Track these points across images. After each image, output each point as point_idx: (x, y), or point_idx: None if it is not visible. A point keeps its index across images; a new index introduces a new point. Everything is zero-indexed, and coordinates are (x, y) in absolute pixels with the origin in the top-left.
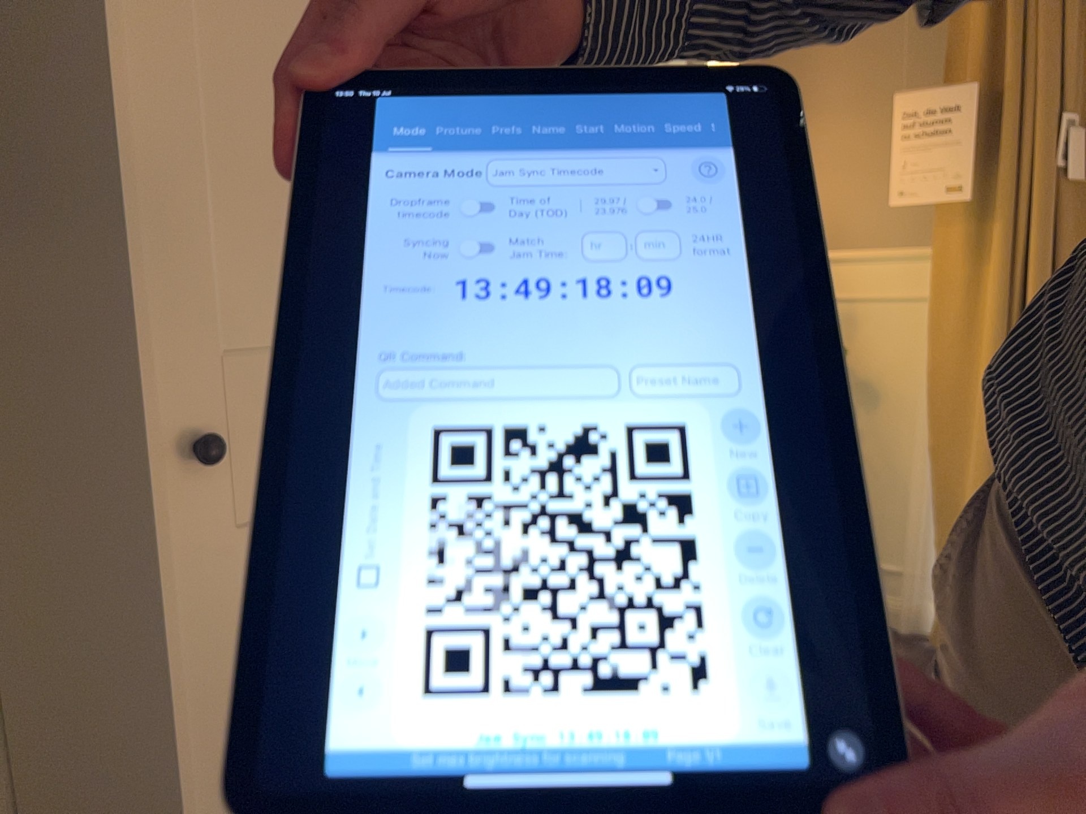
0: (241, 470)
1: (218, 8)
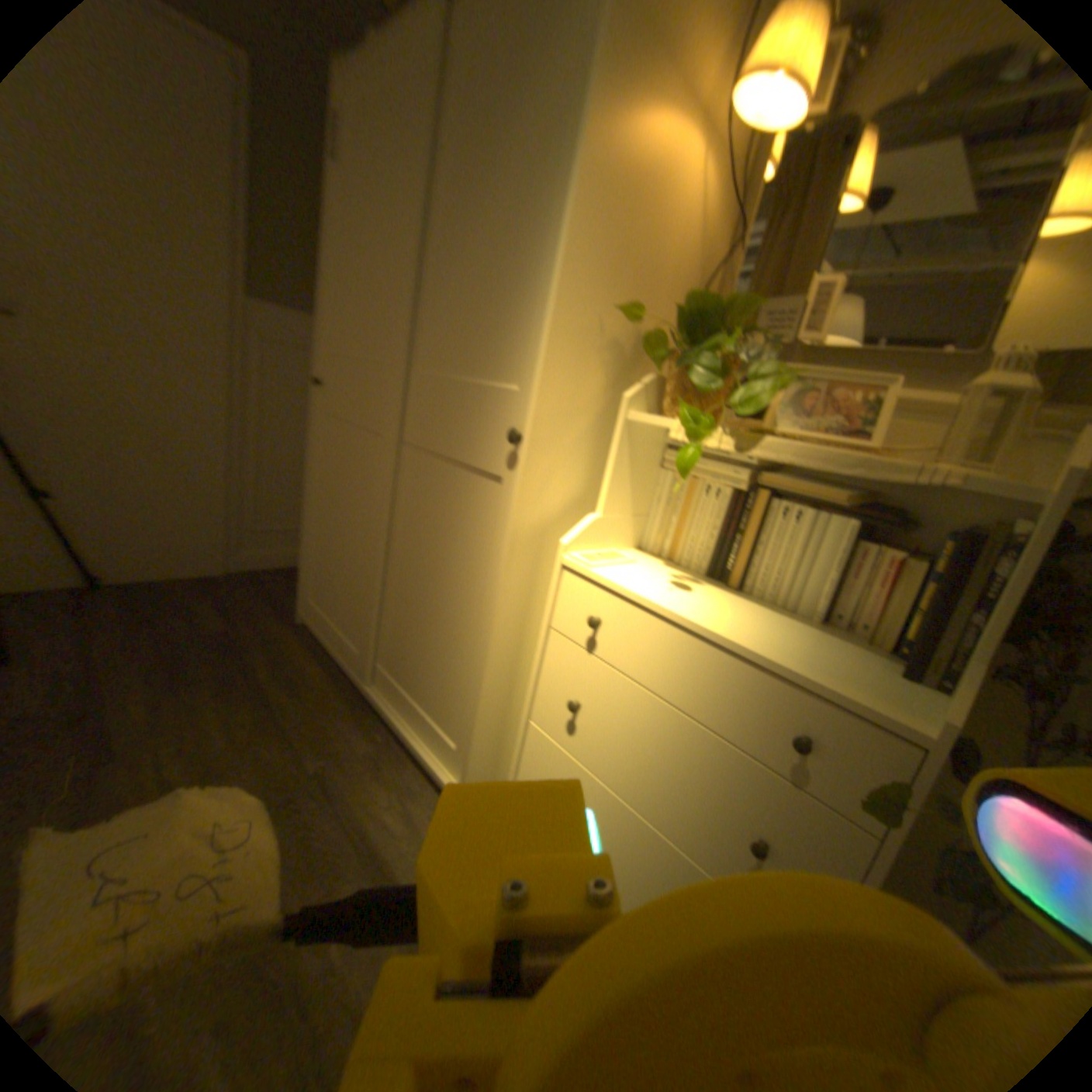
0: (327, 398)
1: (342, 239)
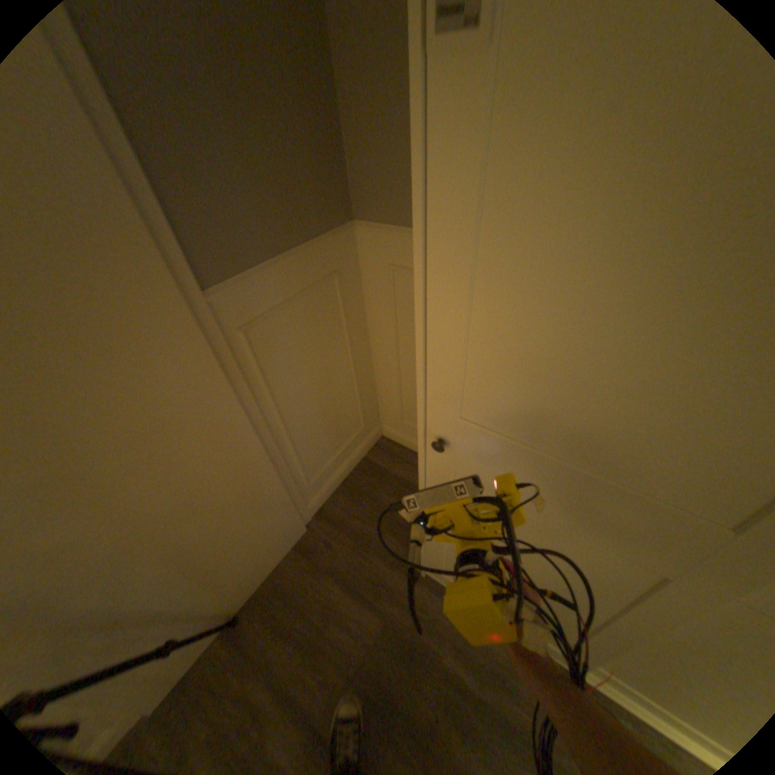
0: (458, 458)
1: (495, 242)
